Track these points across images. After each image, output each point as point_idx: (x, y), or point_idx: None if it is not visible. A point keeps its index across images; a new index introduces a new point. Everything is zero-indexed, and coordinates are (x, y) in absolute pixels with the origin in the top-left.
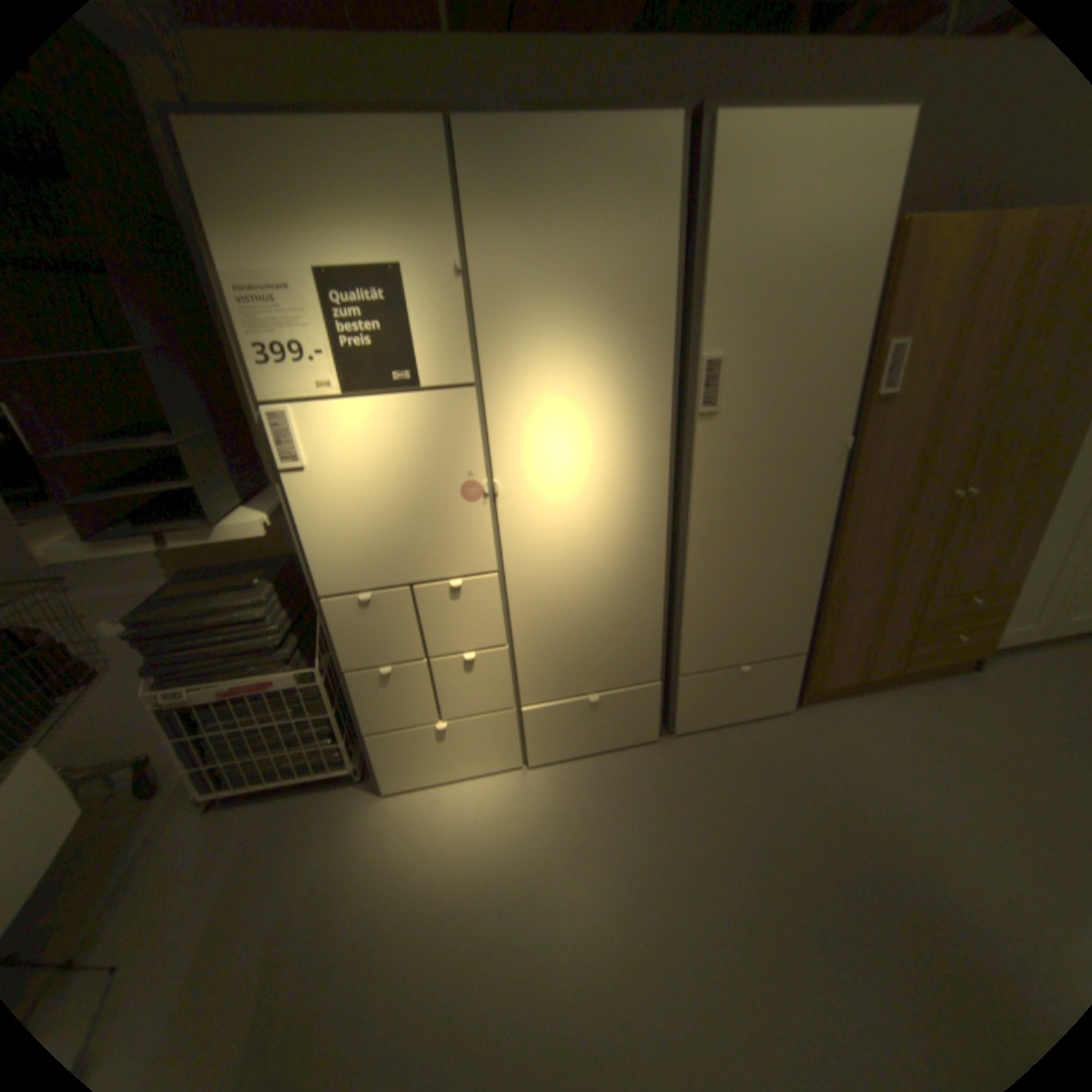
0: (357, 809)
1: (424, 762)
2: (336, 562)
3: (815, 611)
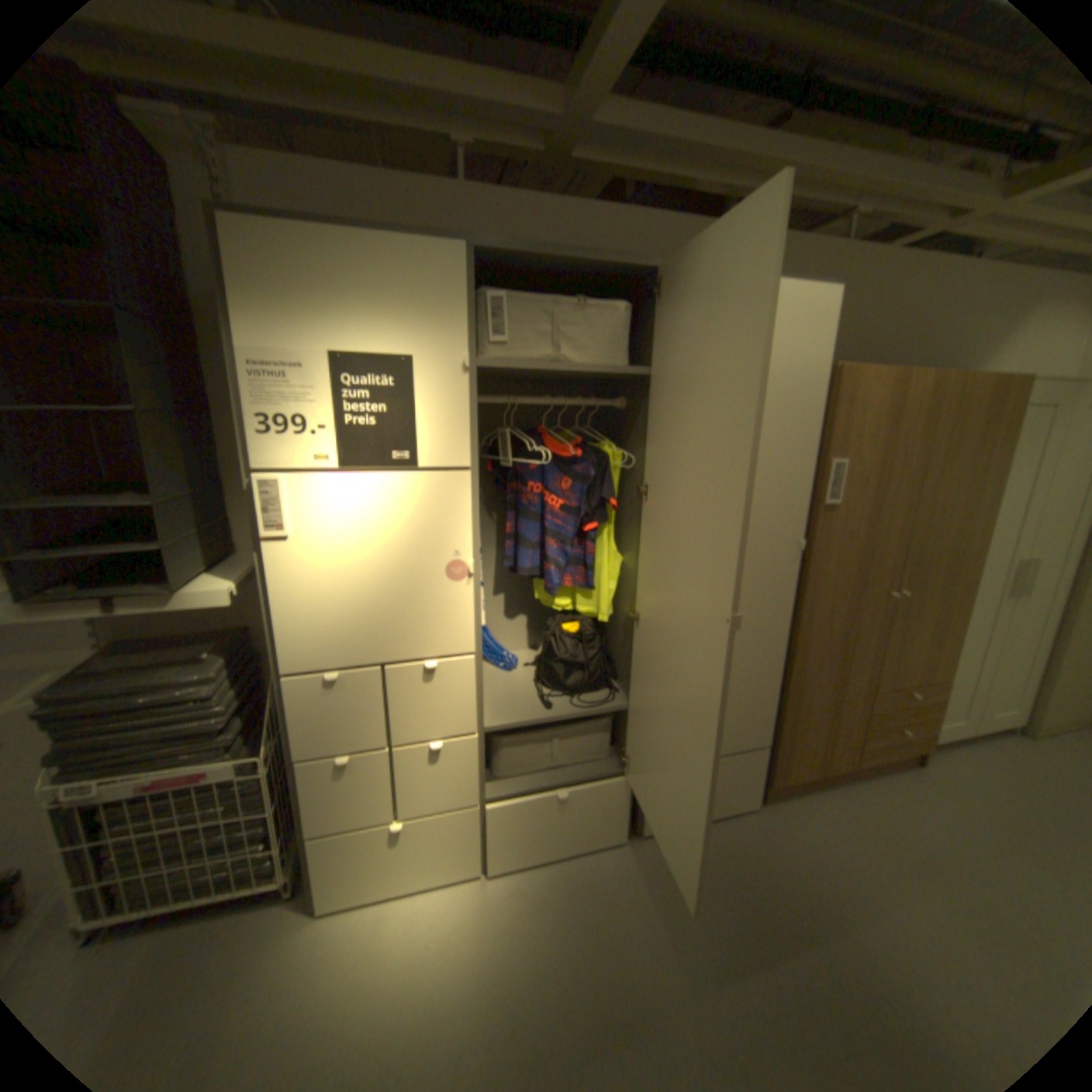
0: (282, 936)
1: (370, 874)
2: (305, 639)
3: (776, 704)
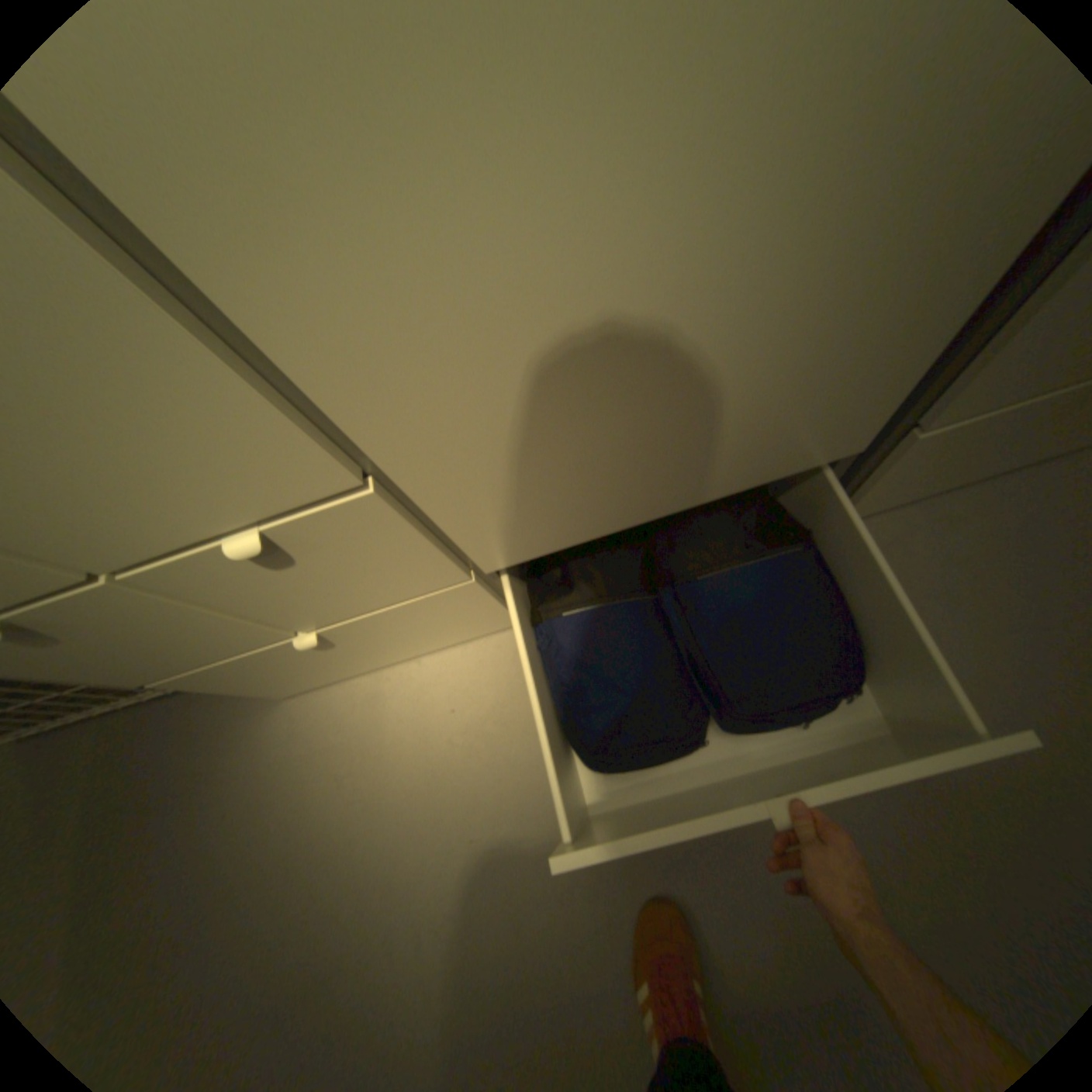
0: (246, 722)
1: (317, 667)
2: None
3: None
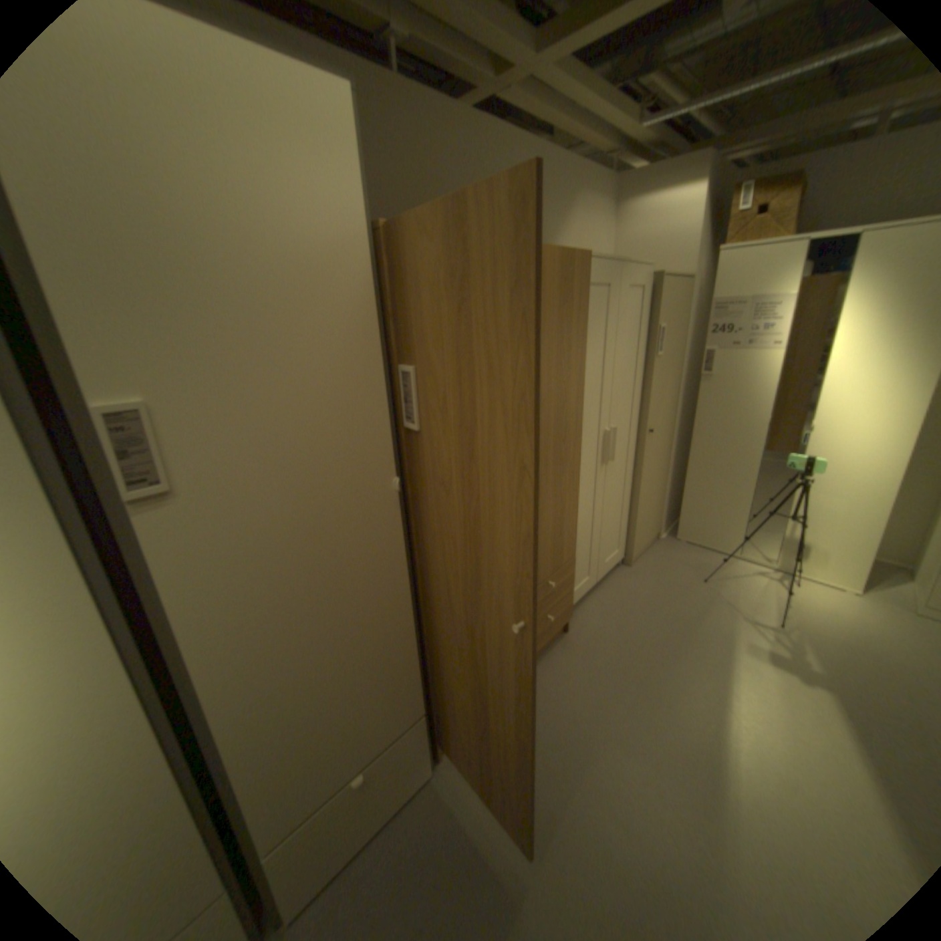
0: None
1: None
2: None
3: (416, 671)
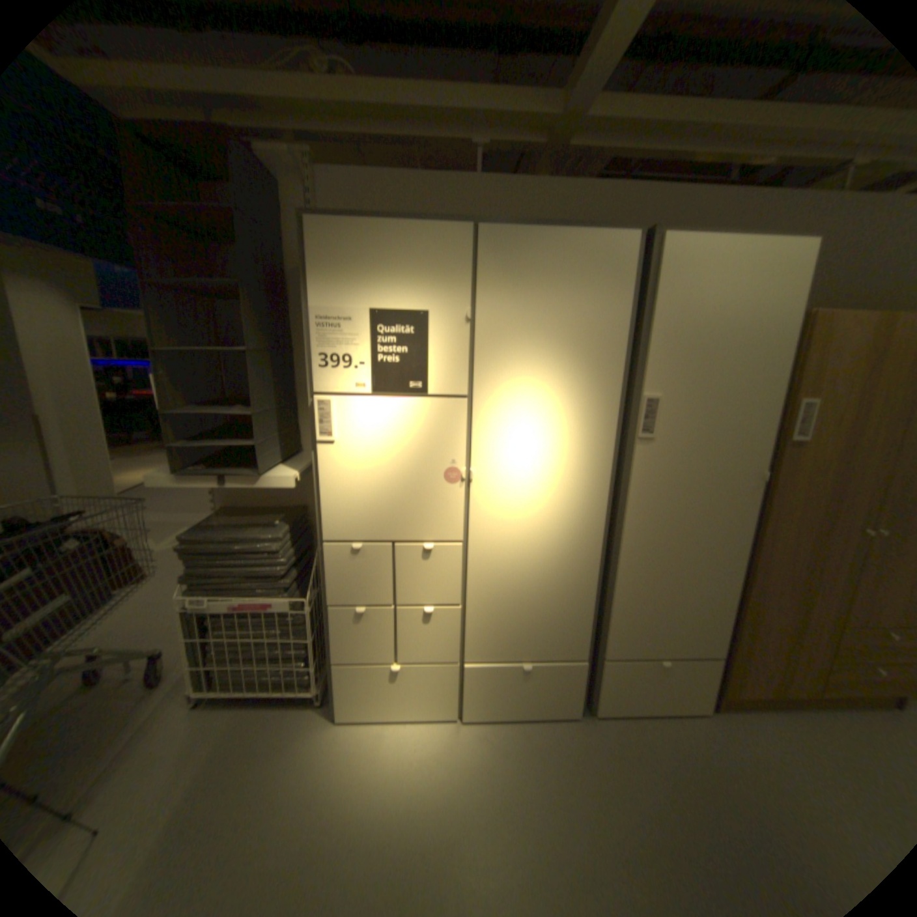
0: (313, 732)
1: (375, 699)
2: (341, 516)
3: (734, 621)
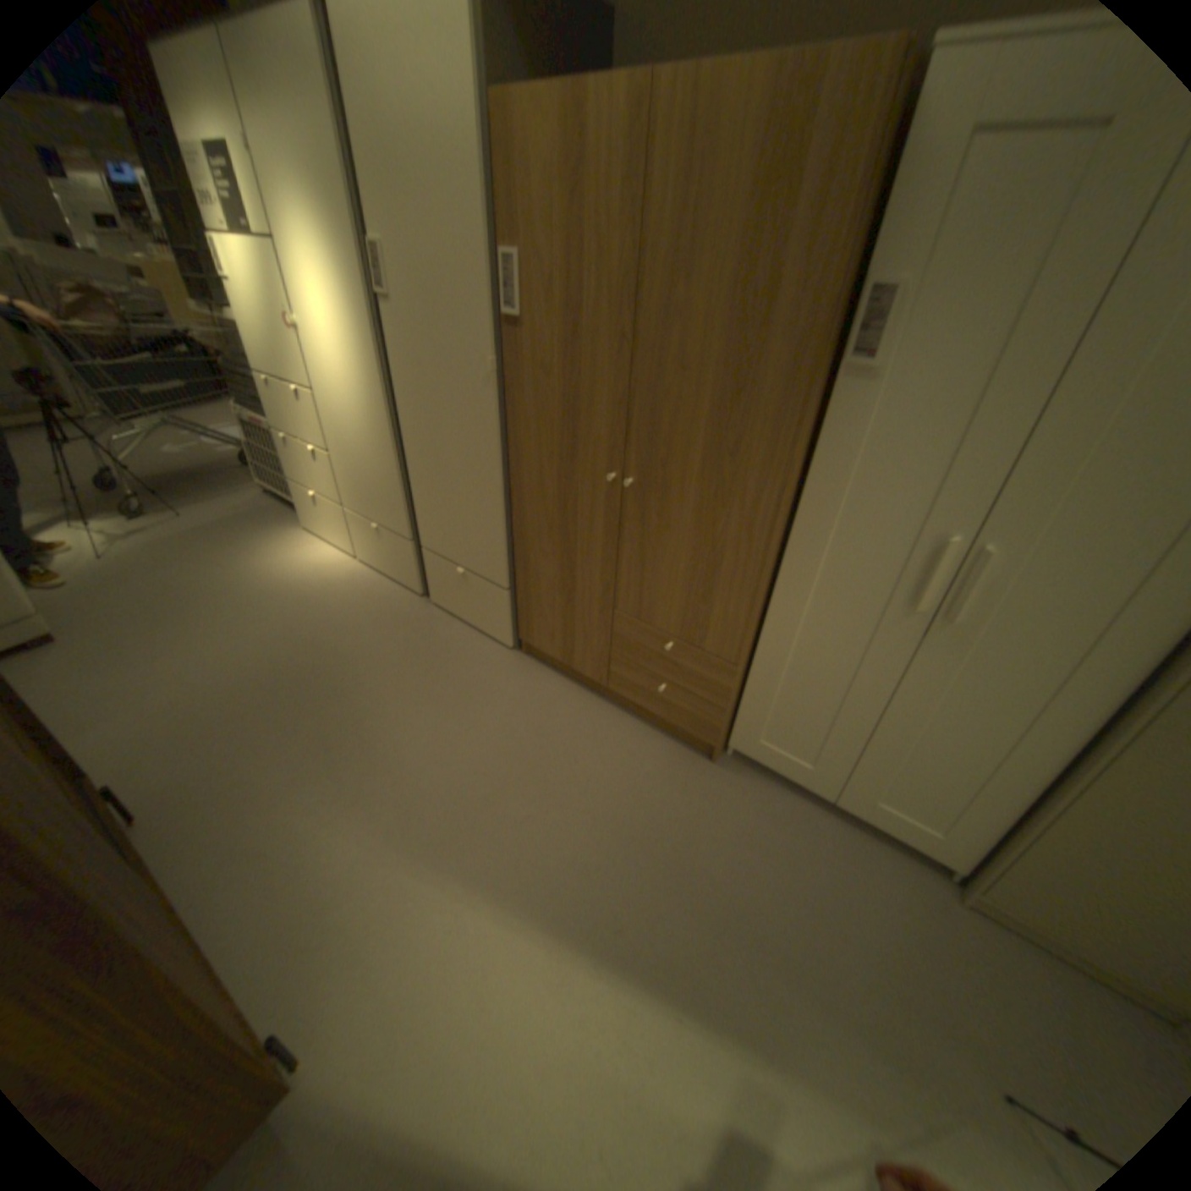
0: (292, 528)
1: (313, 518)
2: (253, 351)
3: (504, 547)
